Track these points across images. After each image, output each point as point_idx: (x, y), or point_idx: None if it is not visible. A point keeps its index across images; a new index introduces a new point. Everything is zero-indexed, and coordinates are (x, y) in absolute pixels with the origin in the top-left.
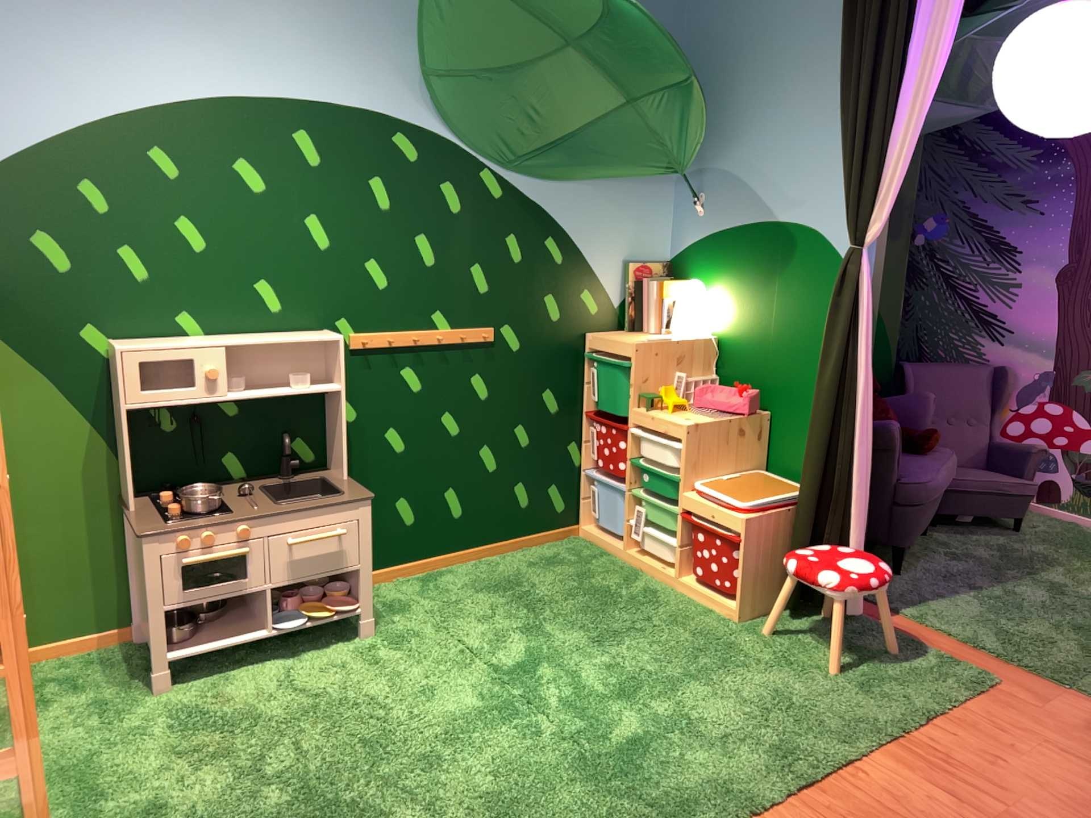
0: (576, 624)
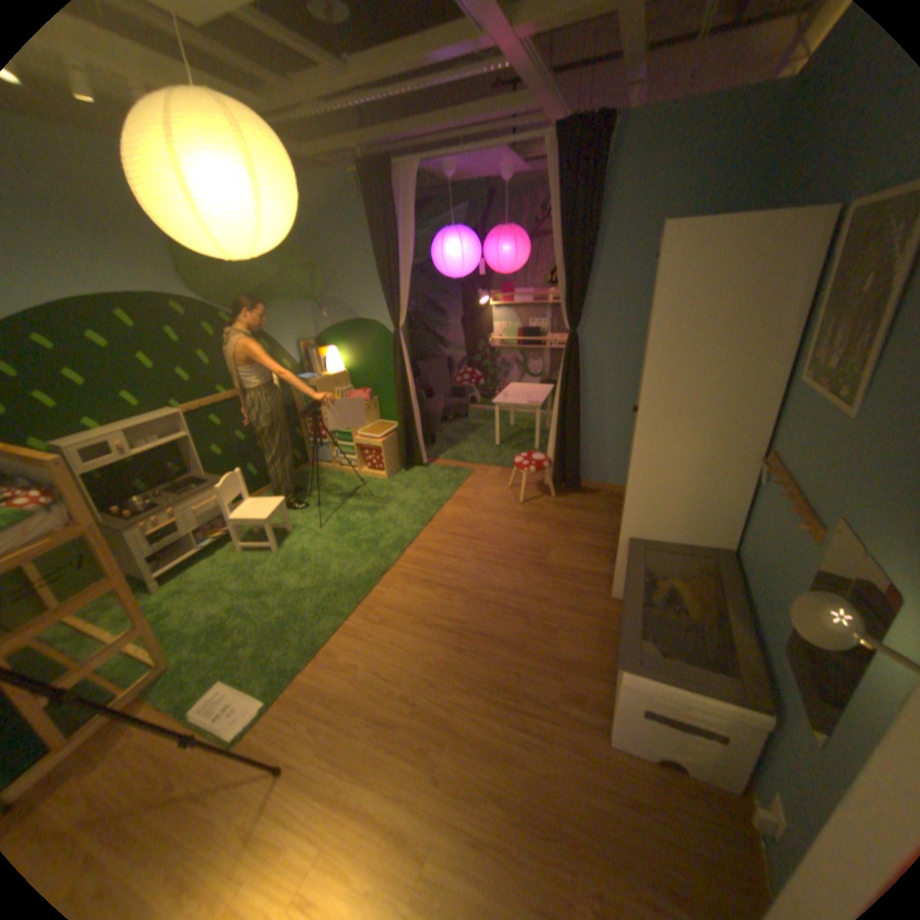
0: (328, 501)
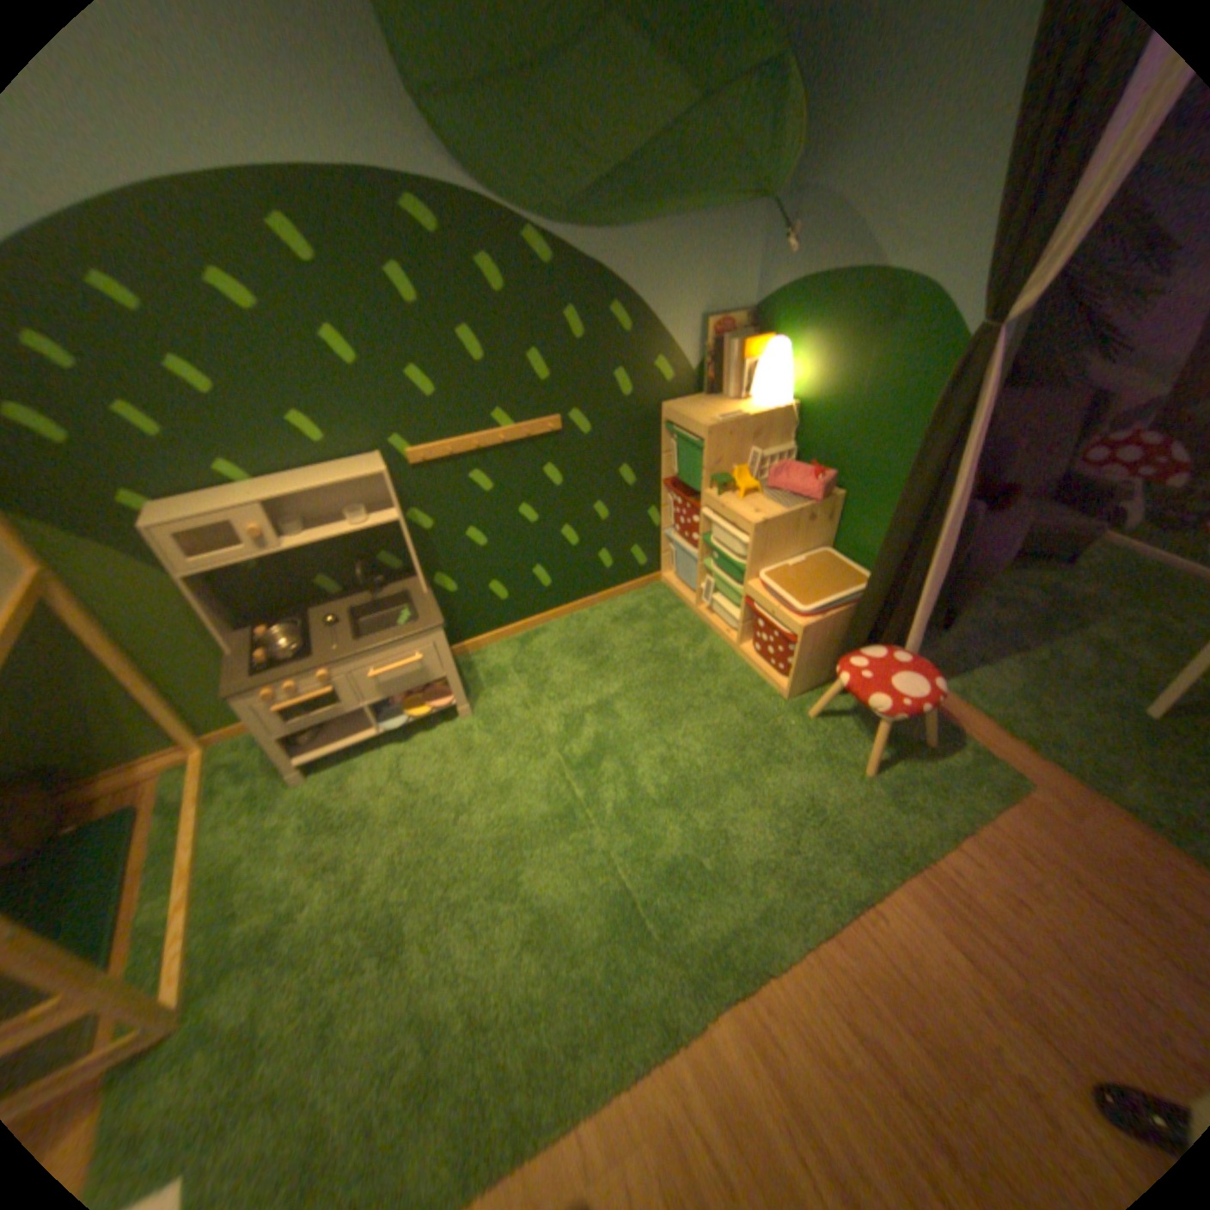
0: (642, 700)
